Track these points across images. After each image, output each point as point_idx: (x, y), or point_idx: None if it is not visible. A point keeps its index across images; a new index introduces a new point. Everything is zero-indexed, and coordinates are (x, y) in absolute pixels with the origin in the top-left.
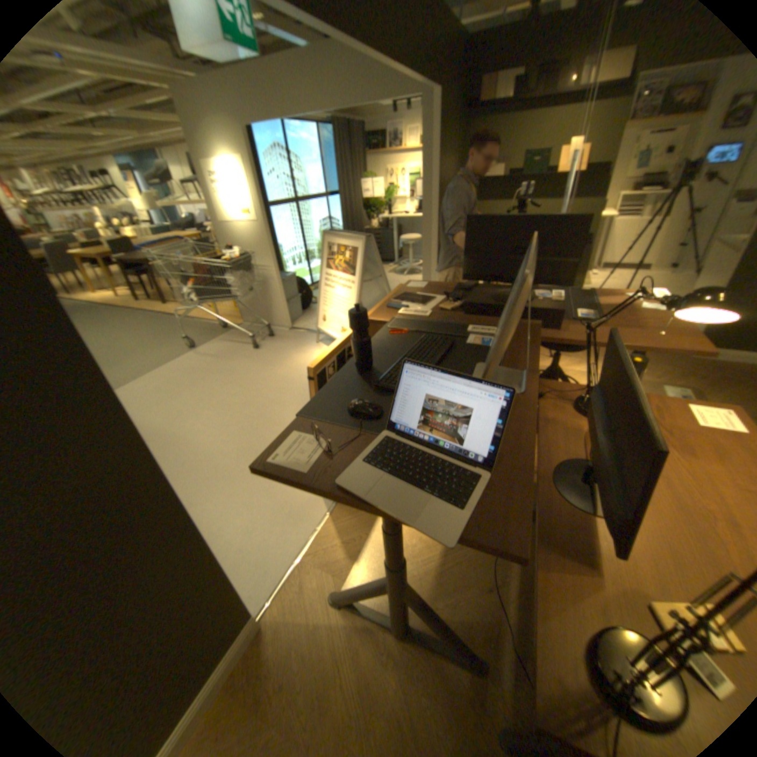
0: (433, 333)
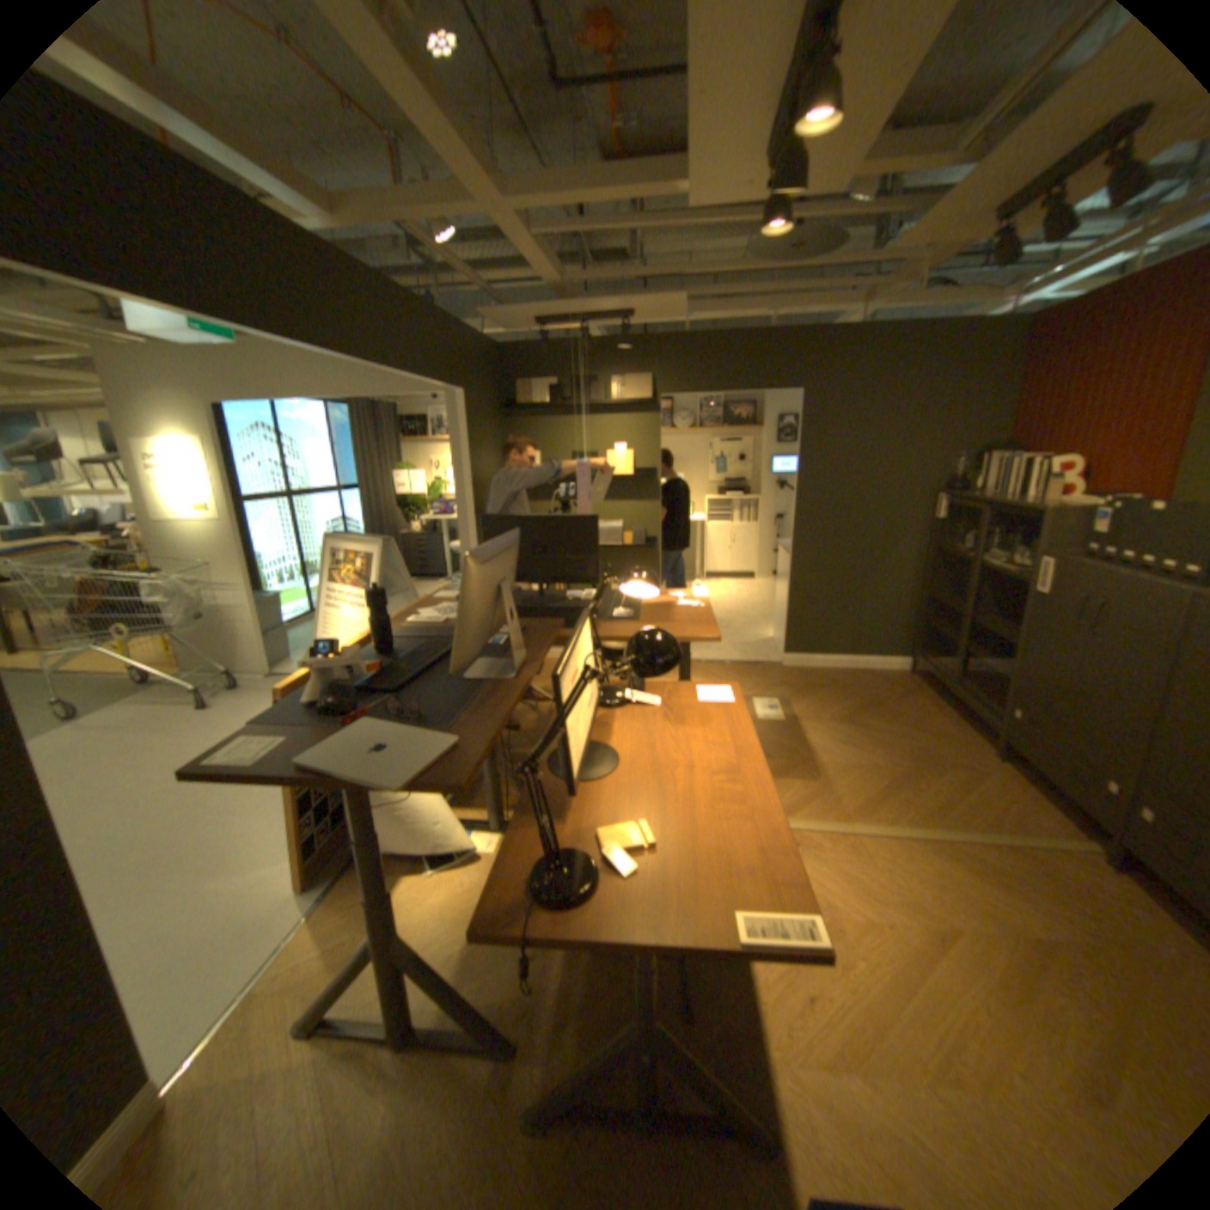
0: (440, 636)
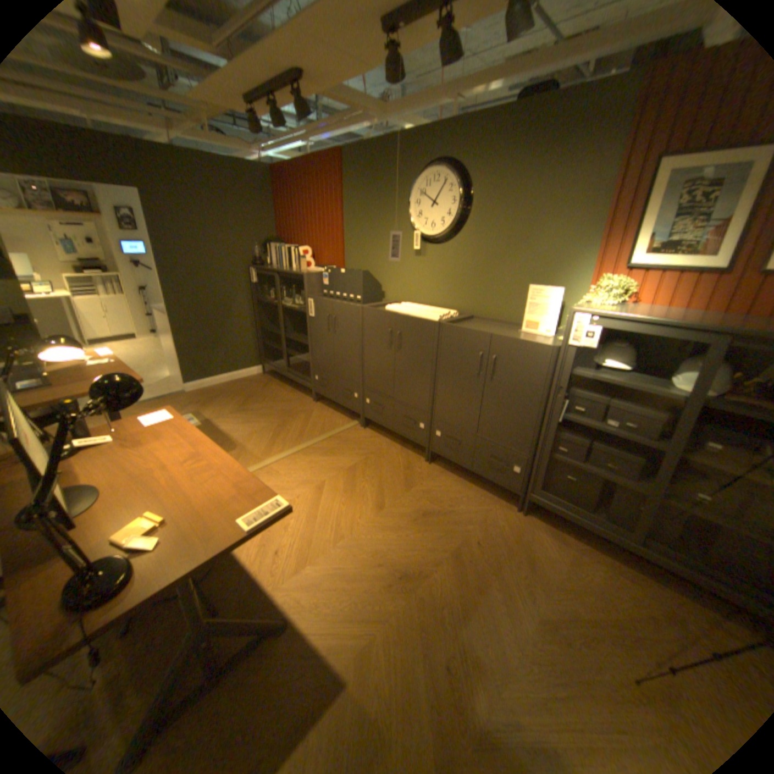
0: None
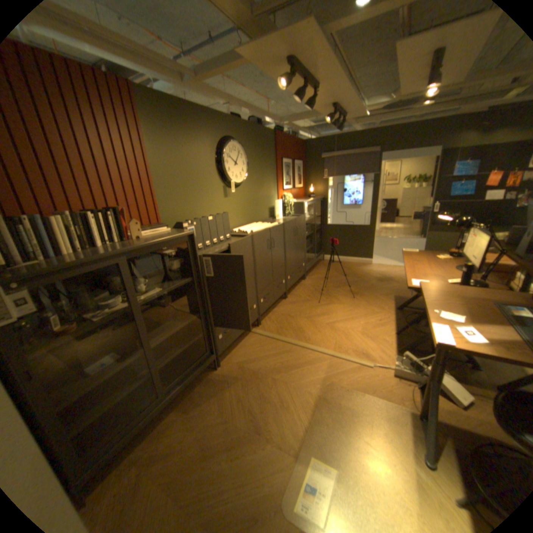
0: None
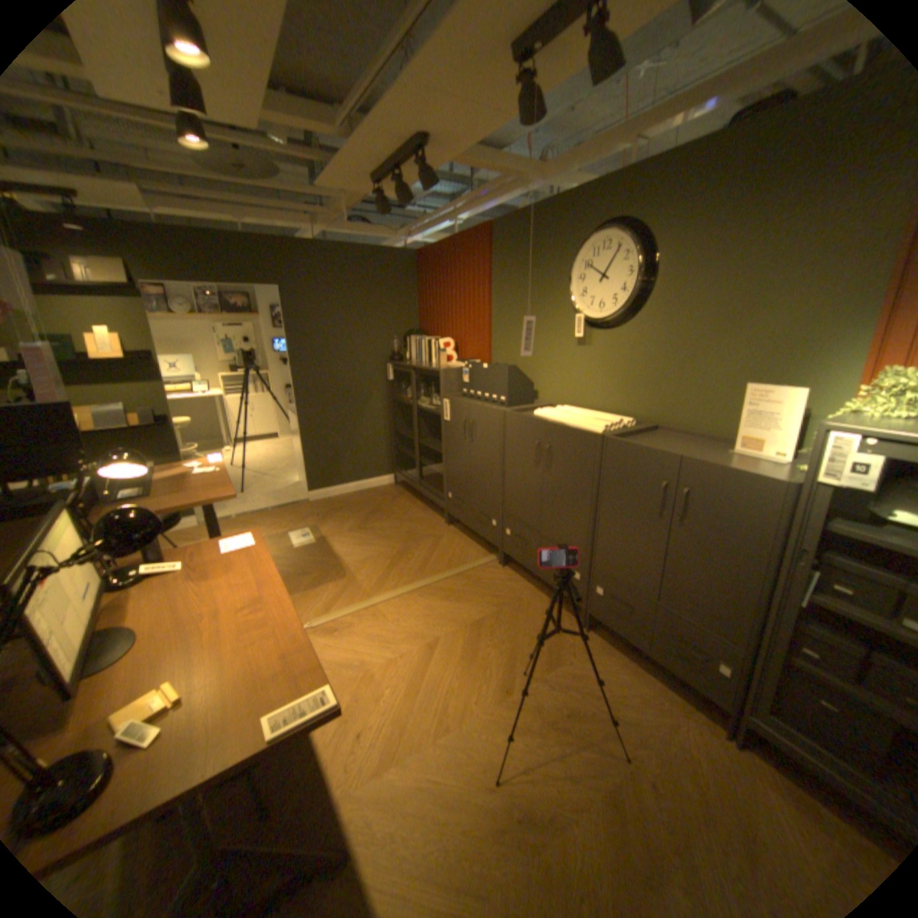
0: None
